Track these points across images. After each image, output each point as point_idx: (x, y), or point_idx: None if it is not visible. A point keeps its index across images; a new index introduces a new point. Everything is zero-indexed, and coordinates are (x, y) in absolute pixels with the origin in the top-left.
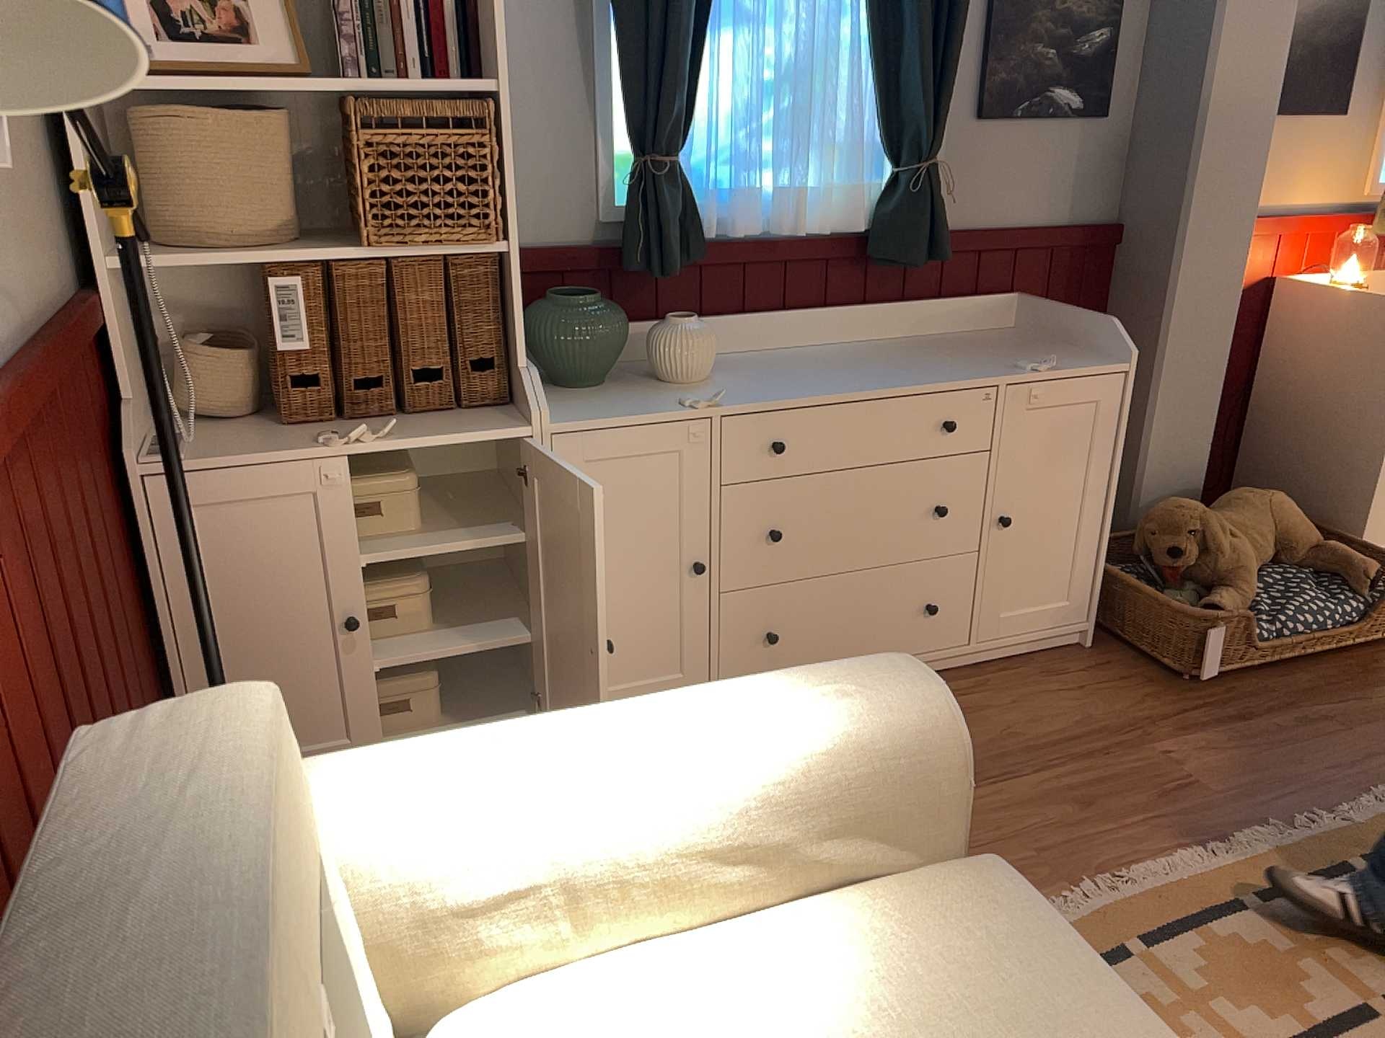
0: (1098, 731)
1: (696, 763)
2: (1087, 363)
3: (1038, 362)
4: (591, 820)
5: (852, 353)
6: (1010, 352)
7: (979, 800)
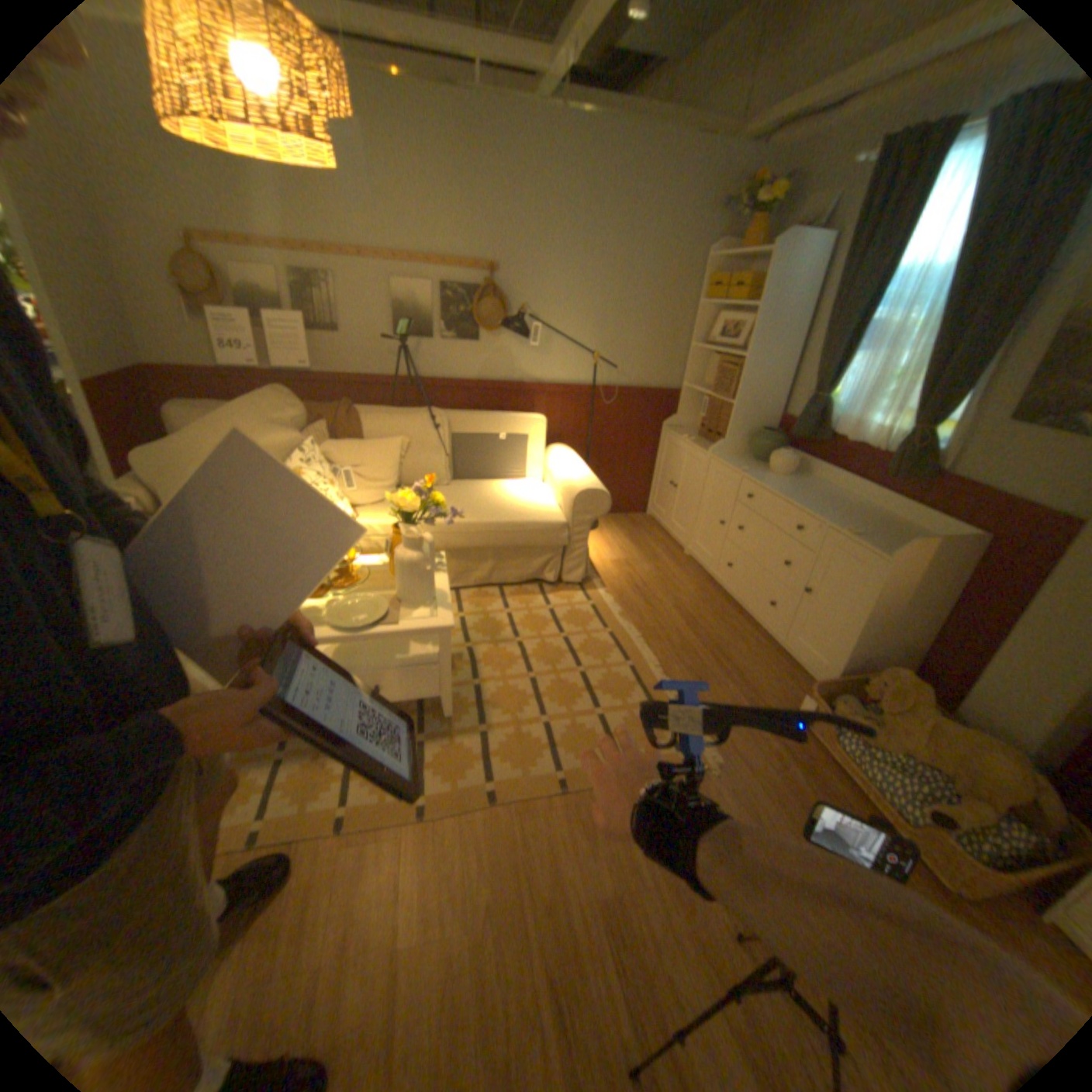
0: (739, 672)
1: (566, 472)
2: (883, 549)
3: (872, 537)
4: (556, 469)
5: (851, 504)
6: (889, 536)
7: (680, 625)
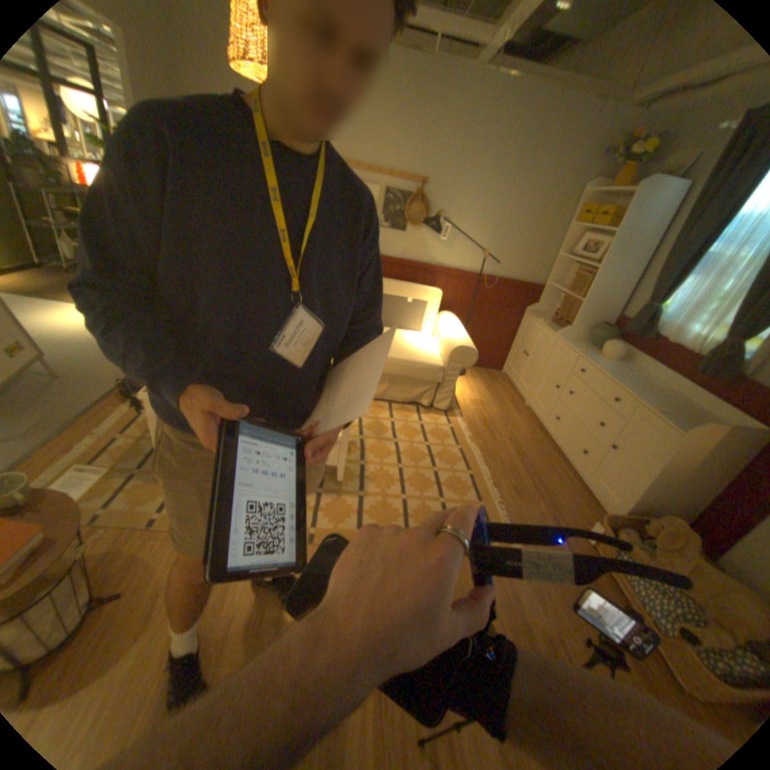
0: (550, 496)
1: (449, 332)
2: (681, 427)
3: (674, 417)
4: (443, 329)
5: (662, 389)
6: (689, 418)
7: (512, 454)
